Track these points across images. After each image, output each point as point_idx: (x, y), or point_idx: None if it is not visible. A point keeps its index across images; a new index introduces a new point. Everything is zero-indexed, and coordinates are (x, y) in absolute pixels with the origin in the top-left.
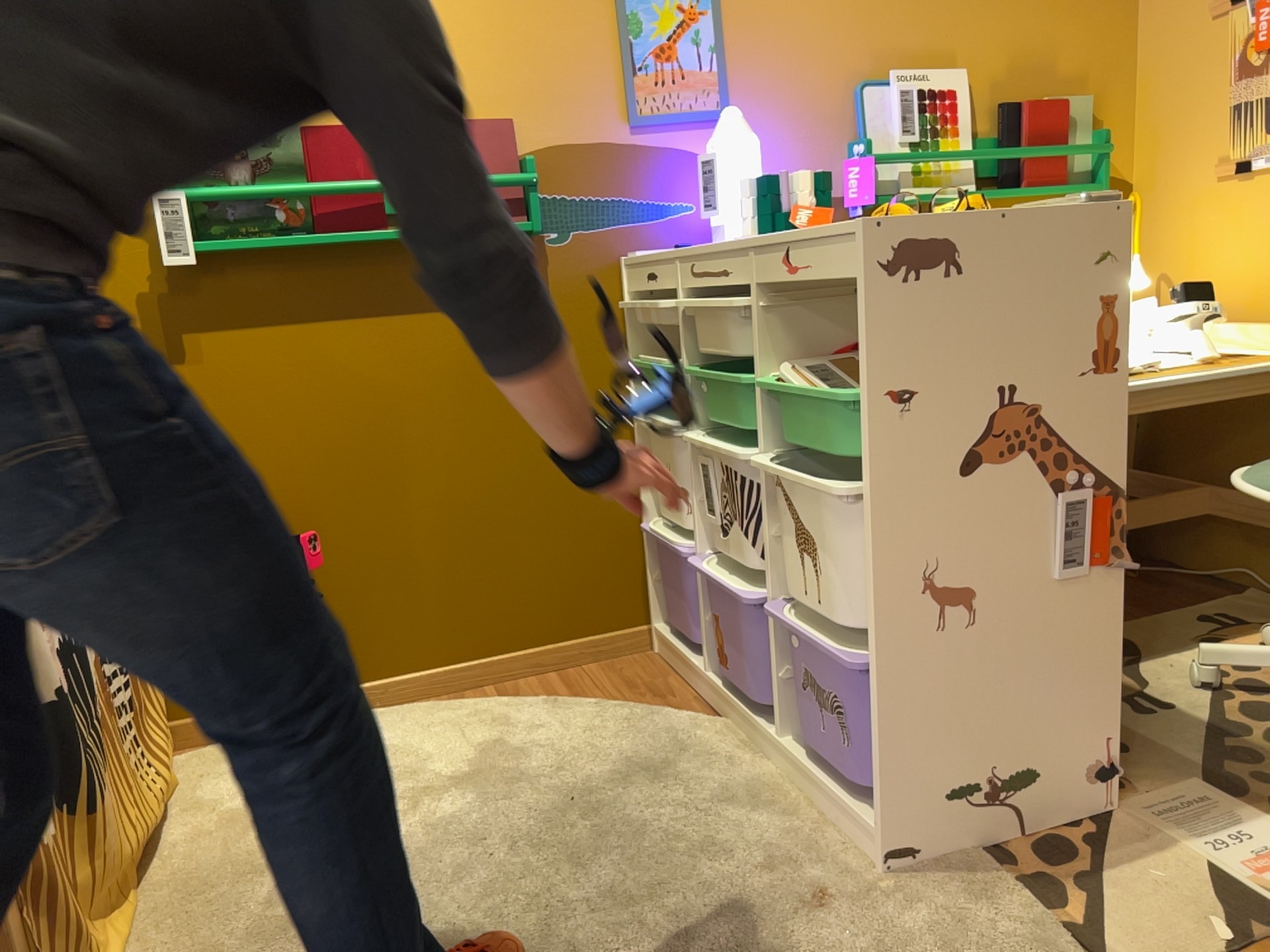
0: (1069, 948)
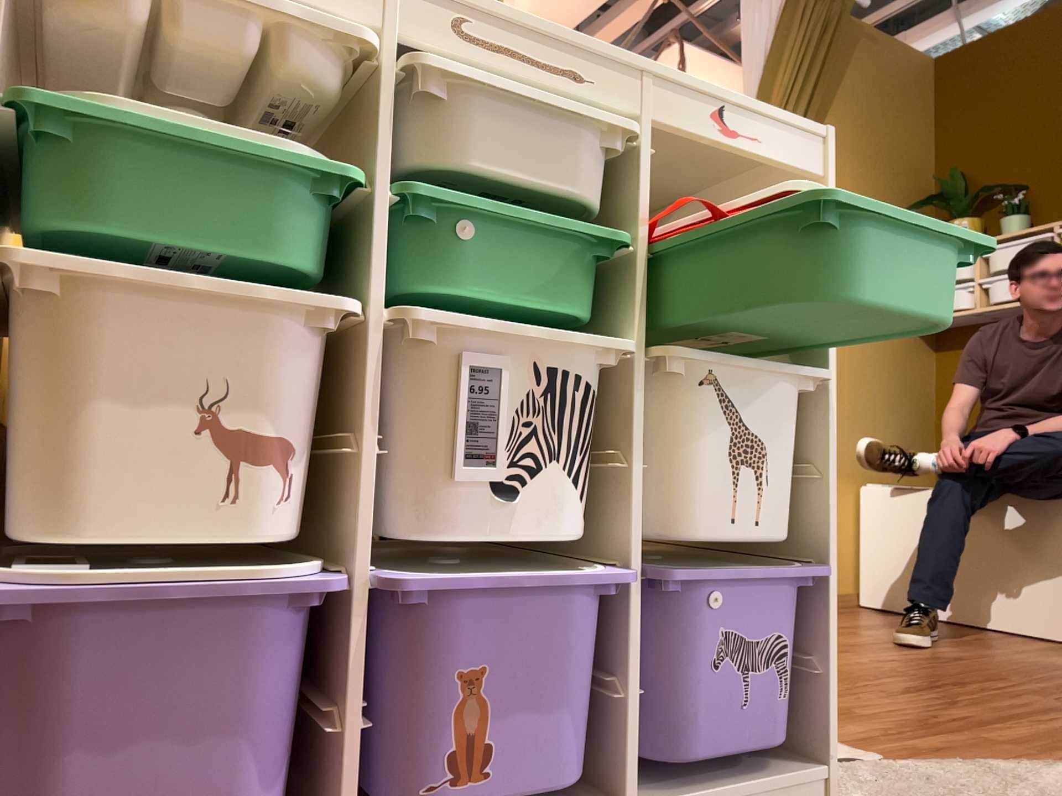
0: (848, 757)
